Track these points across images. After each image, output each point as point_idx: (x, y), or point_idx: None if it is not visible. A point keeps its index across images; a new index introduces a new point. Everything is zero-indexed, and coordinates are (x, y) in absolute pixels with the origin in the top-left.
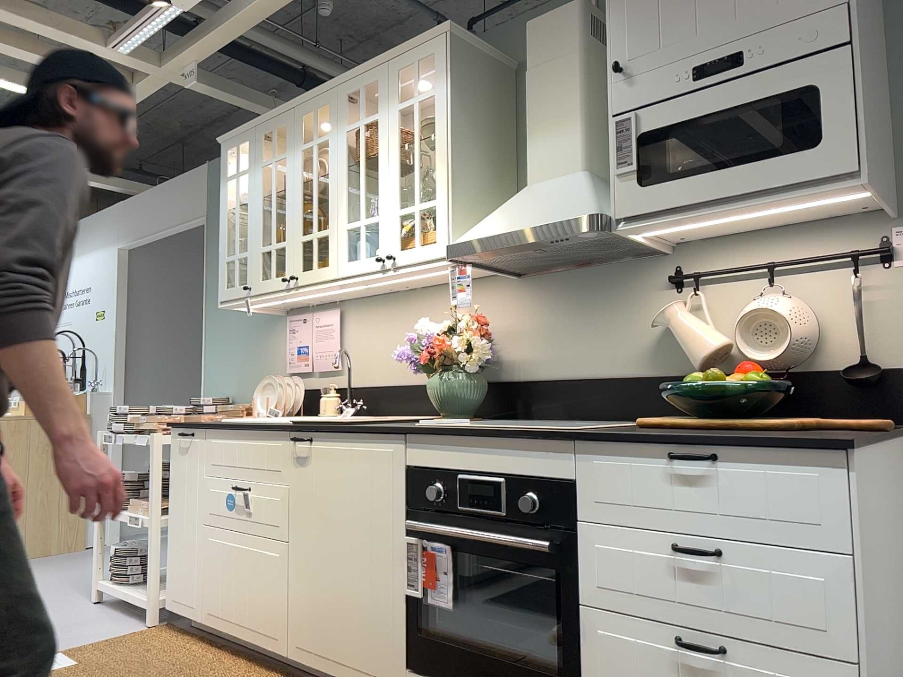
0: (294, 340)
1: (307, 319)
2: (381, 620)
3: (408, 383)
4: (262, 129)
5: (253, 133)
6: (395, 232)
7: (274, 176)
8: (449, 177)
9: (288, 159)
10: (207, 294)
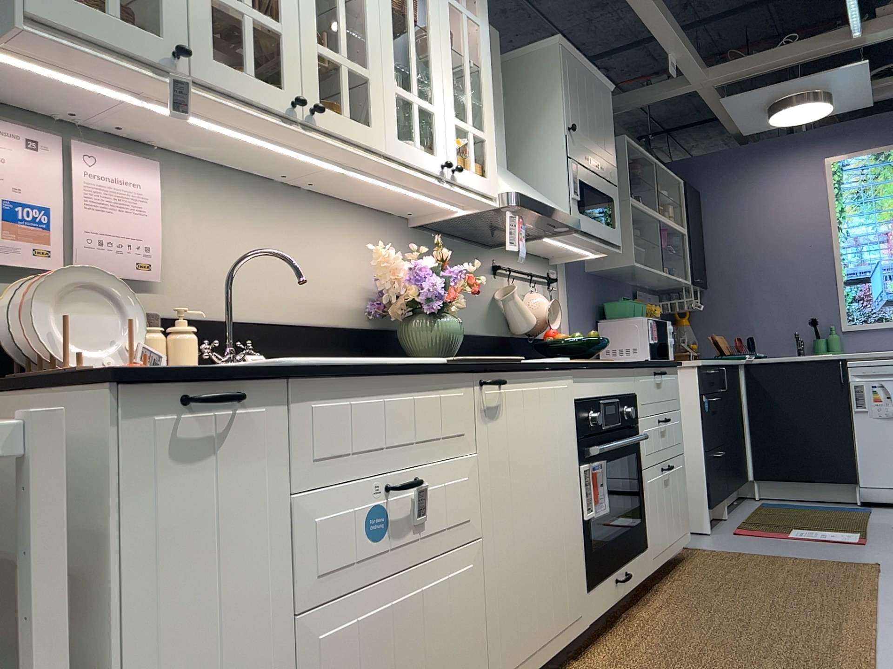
0: None
1: (46, 147)
2: (572, 559)
3: (296, 322)
4: None
5: None
6: (453, 142)
7: None
8: (493, 121)
9: None
10: None
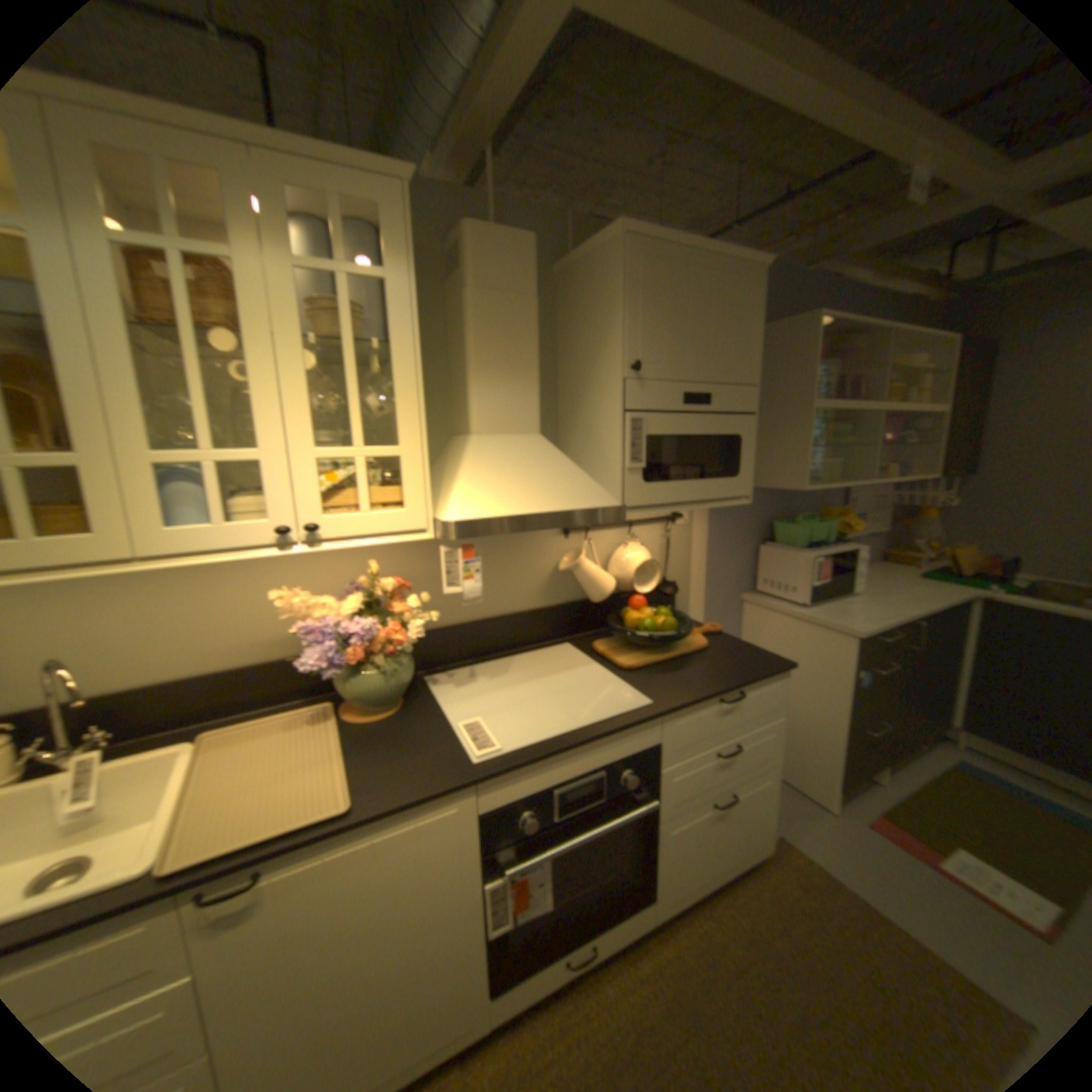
0: None
1: None
2: (448, 989)
3: (205, 671)
4: None
5: None
6: (309, 484)
7: None
8: (421, 418)
9: None
10: None
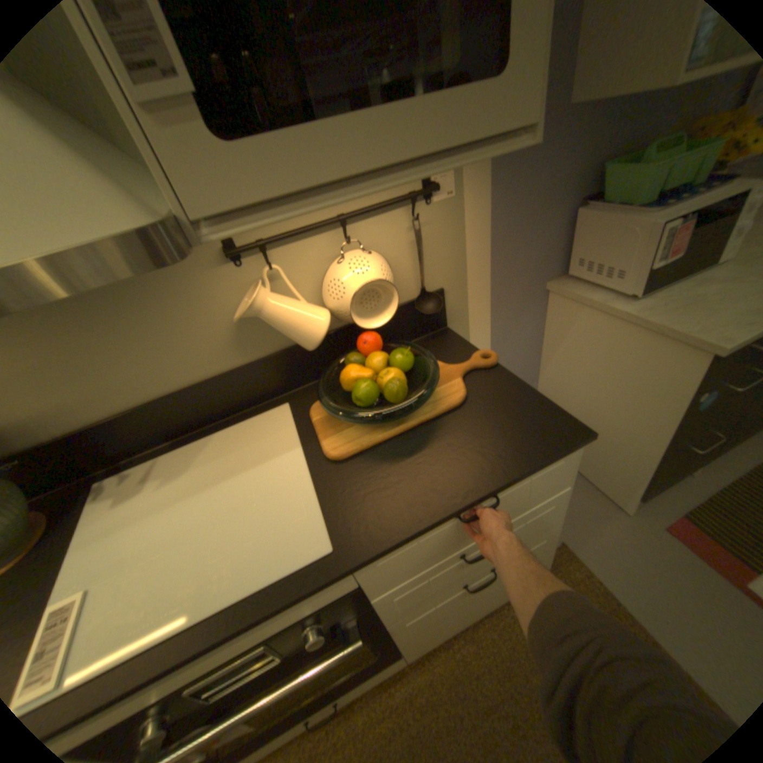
0: None
1: None
2: None
3: None
4: None
5: None
6: None
7: None
8: None
9: None
10: None
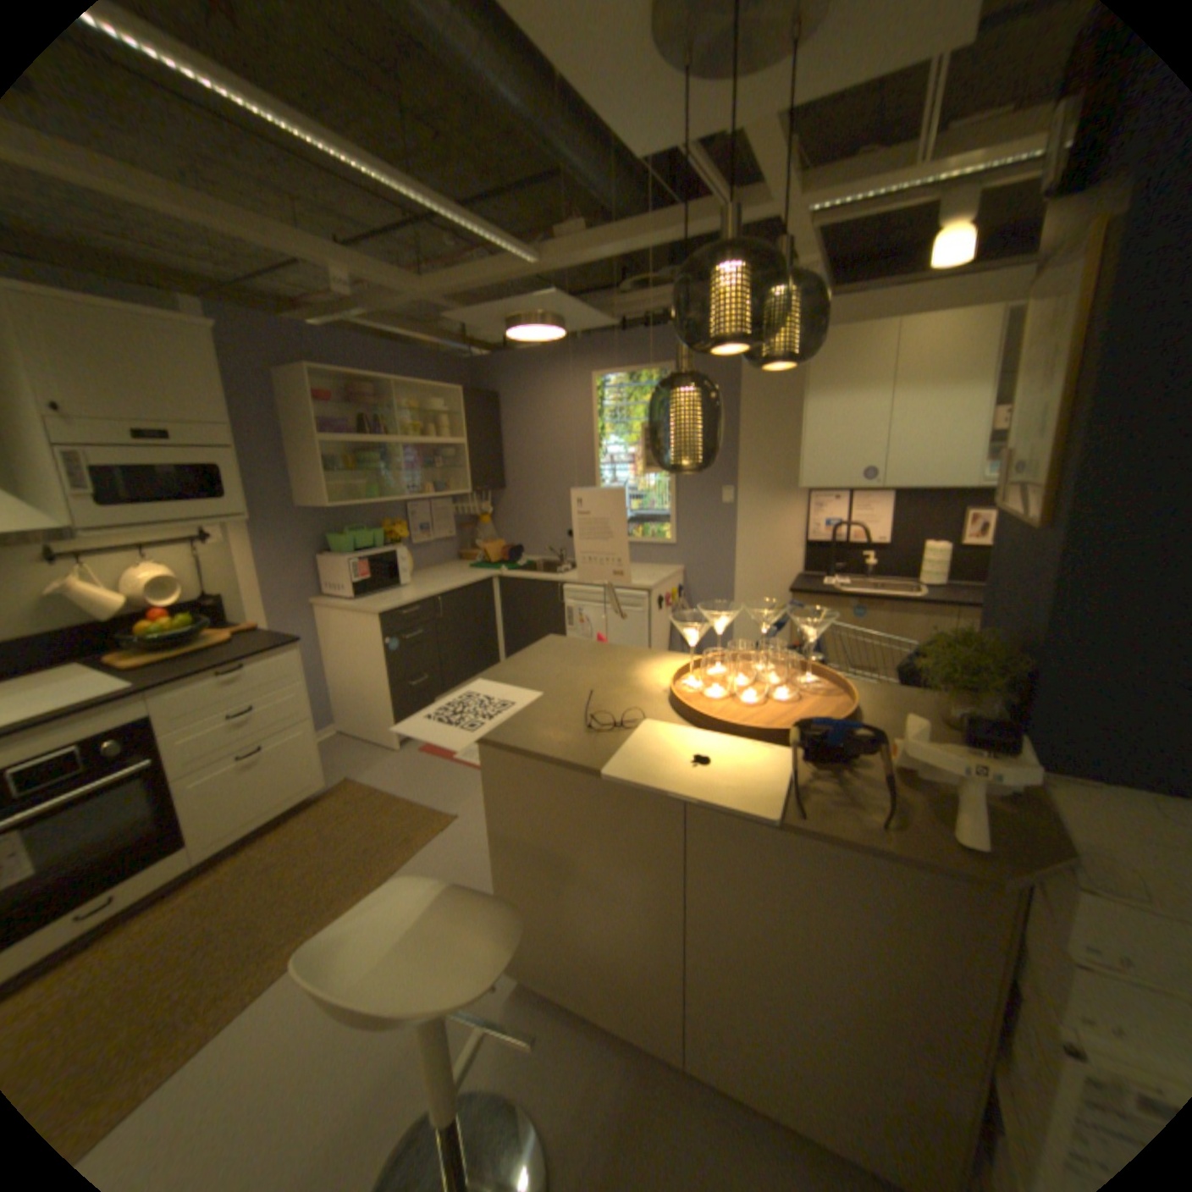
0: None
1: None
2: None
3: None
4: None
5: None
6: None
7: None
8: None
9: None
10: None
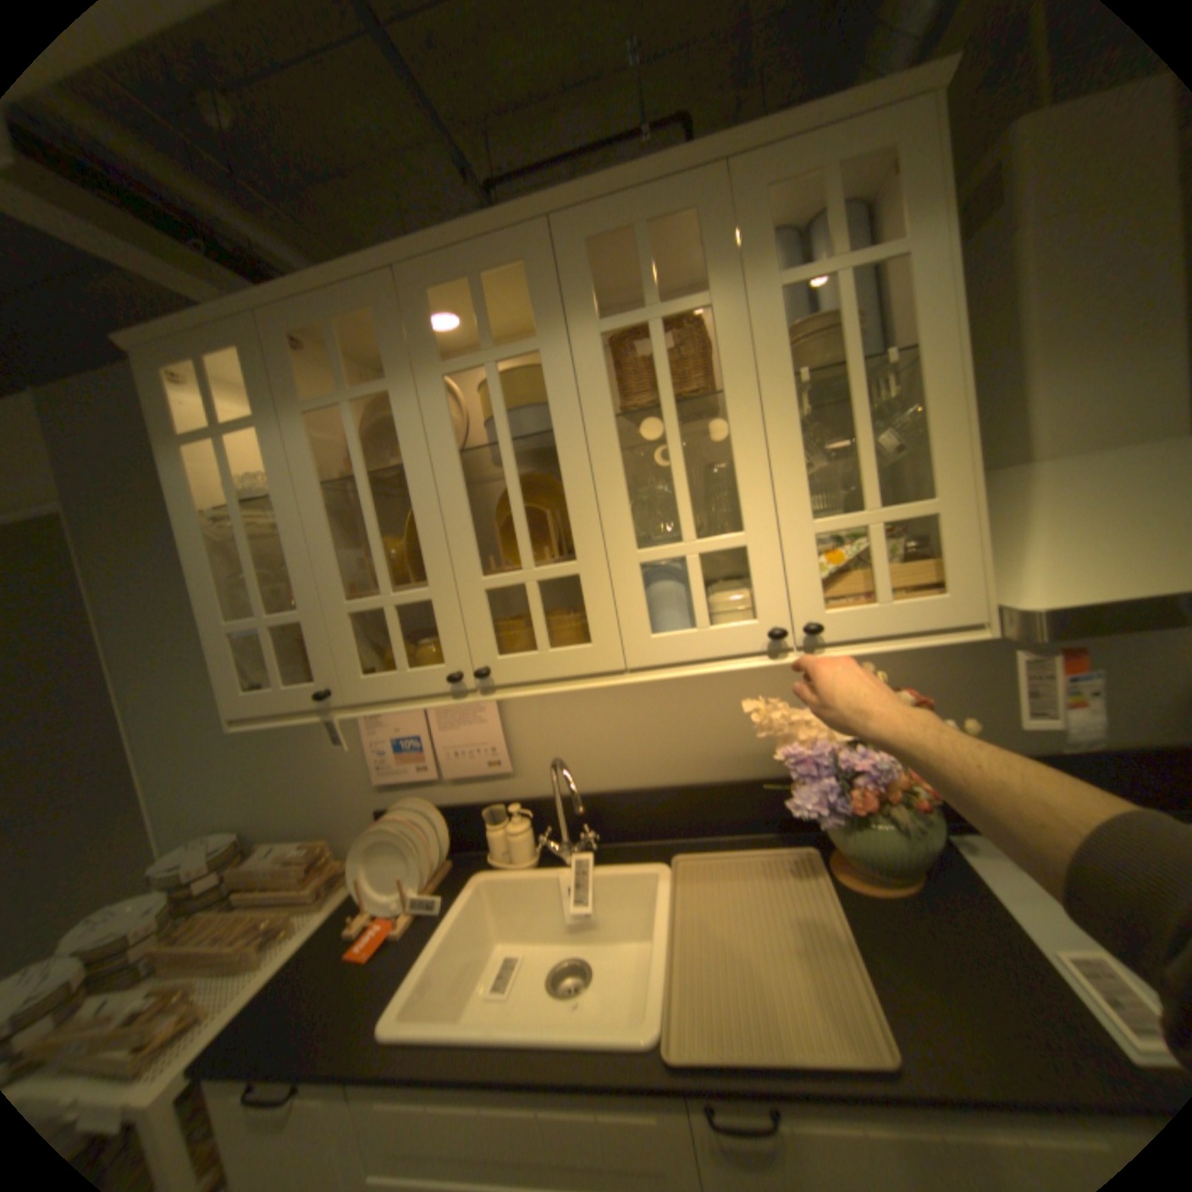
0: (382, 728)
1: None
2: None
3: (677, 783)
4: (277, 314)
5: (246, 324)
6: (809, 572)
7: (353, 434)
8: (975, 450)
9: (398, 394)
10: (108, 651)
